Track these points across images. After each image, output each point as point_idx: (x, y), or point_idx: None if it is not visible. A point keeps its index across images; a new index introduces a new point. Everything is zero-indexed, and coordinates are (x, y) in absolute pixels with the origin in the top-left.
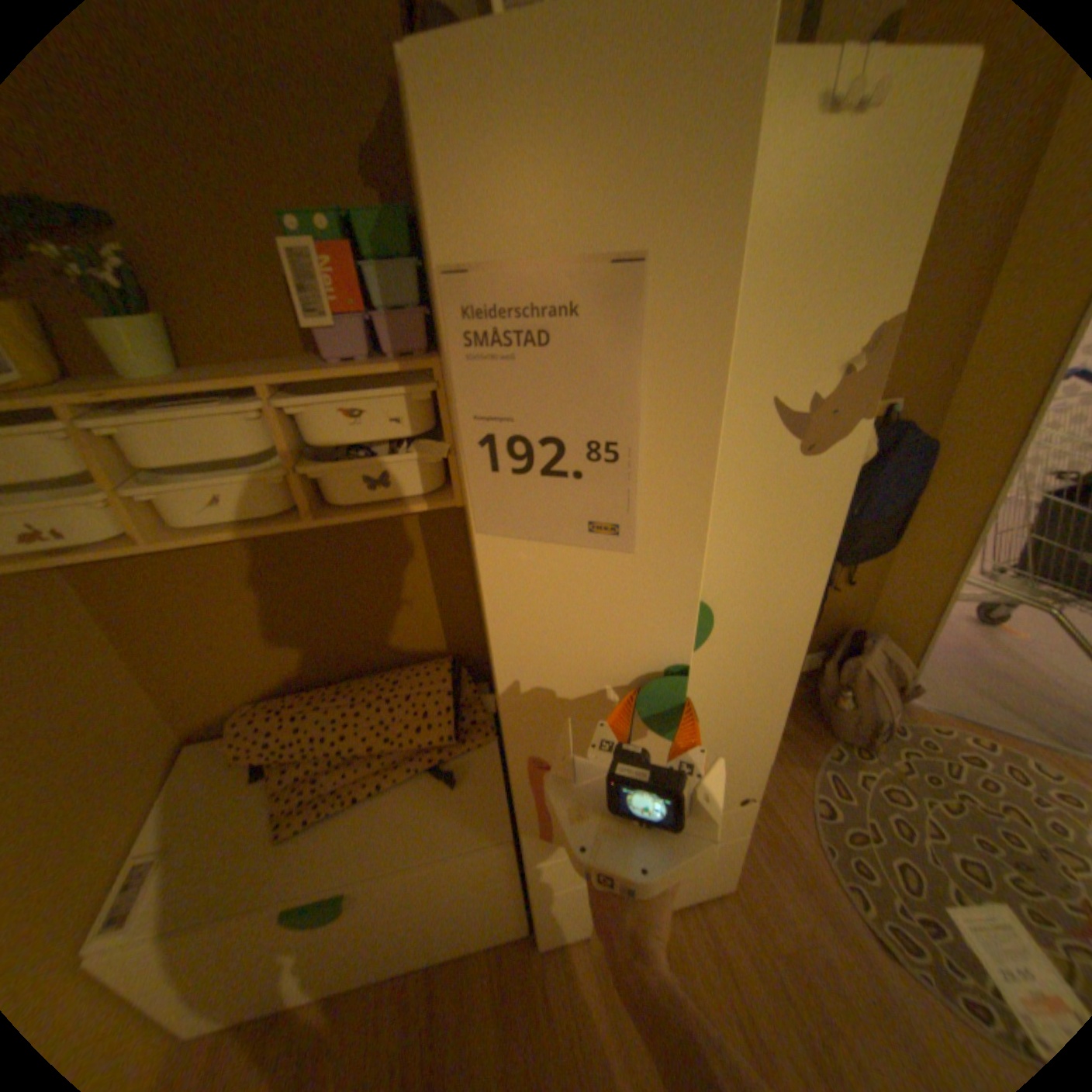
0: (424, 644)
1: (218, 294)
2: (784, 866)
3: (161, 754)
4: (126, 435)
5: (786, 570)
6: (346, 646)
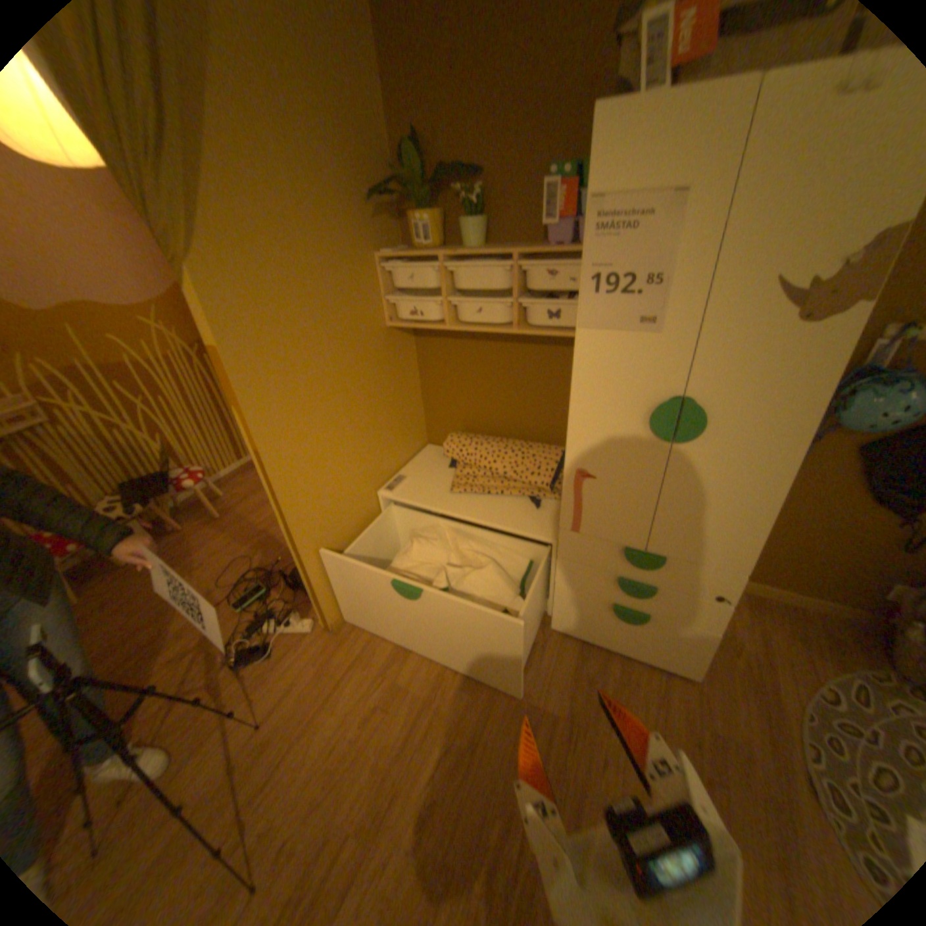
0: (554, 433)
1: (513, 206)
2: (757, 699)
3: (420, 441)
4: (457, 271)
5: (777, 406)
6: (513, 418)
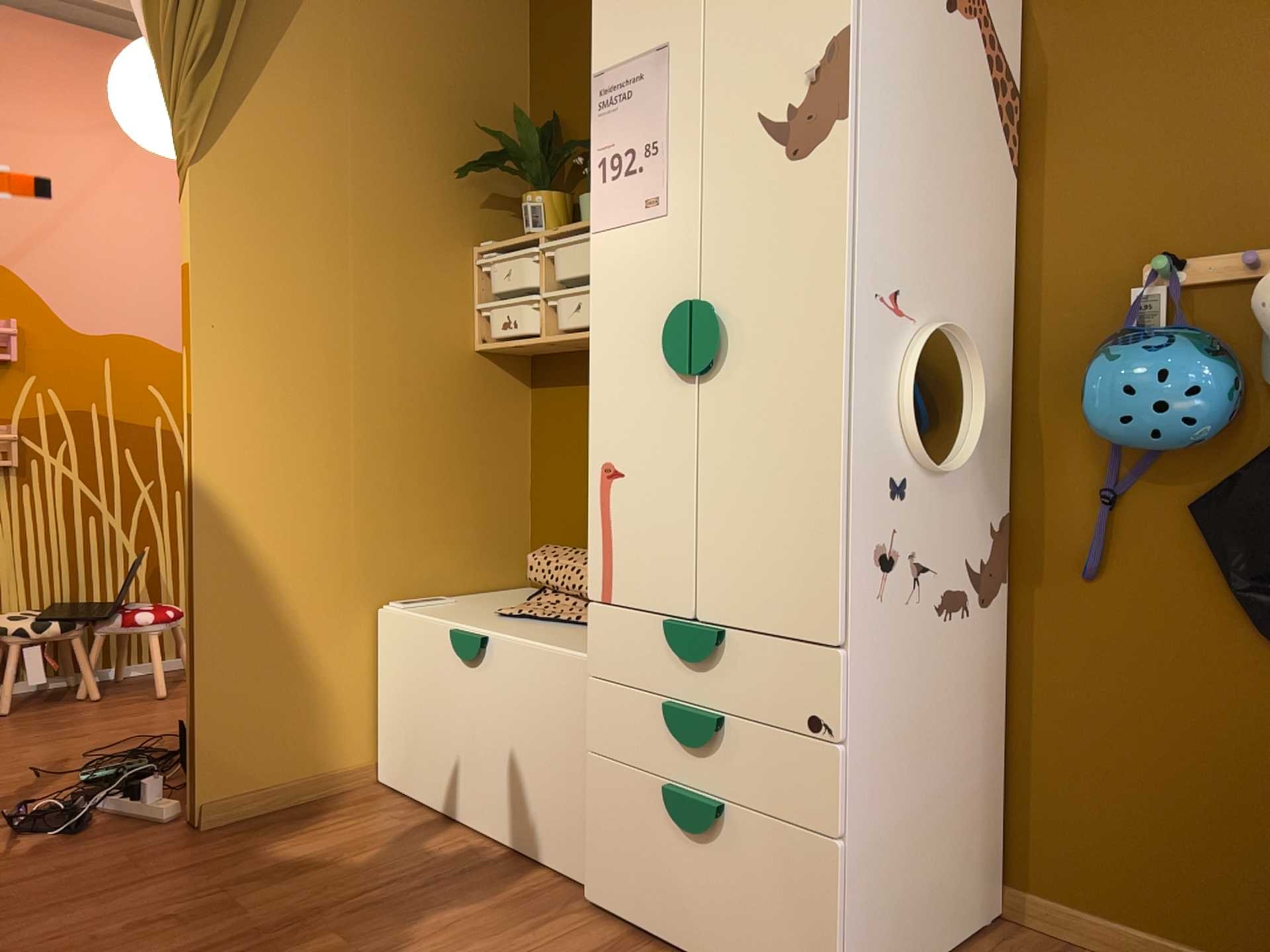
0: None
1: None
2: None
3: (510, 574)
4: (560, 256)
5: (797, 285)
6: None
